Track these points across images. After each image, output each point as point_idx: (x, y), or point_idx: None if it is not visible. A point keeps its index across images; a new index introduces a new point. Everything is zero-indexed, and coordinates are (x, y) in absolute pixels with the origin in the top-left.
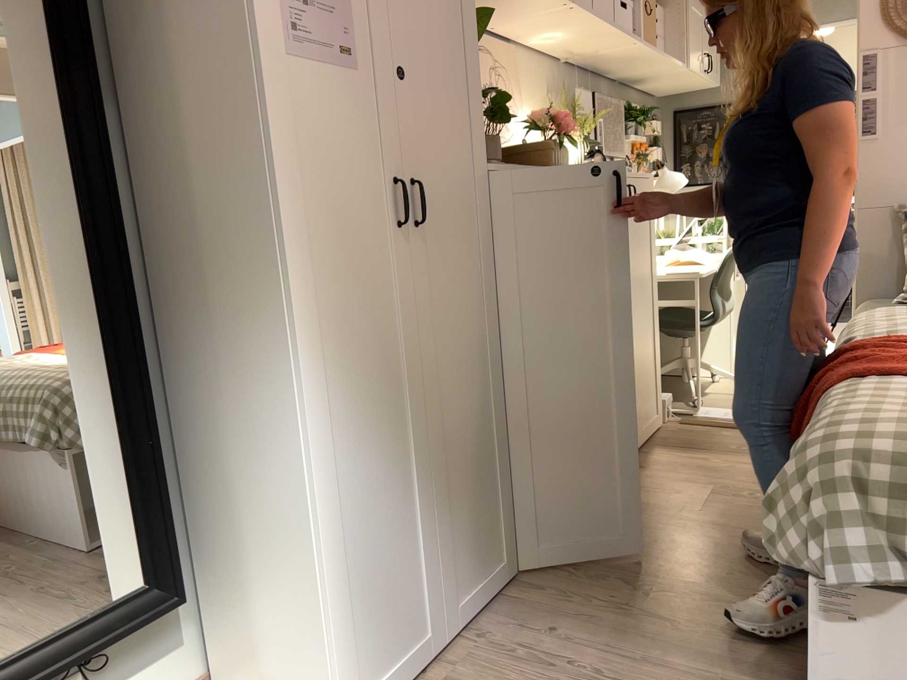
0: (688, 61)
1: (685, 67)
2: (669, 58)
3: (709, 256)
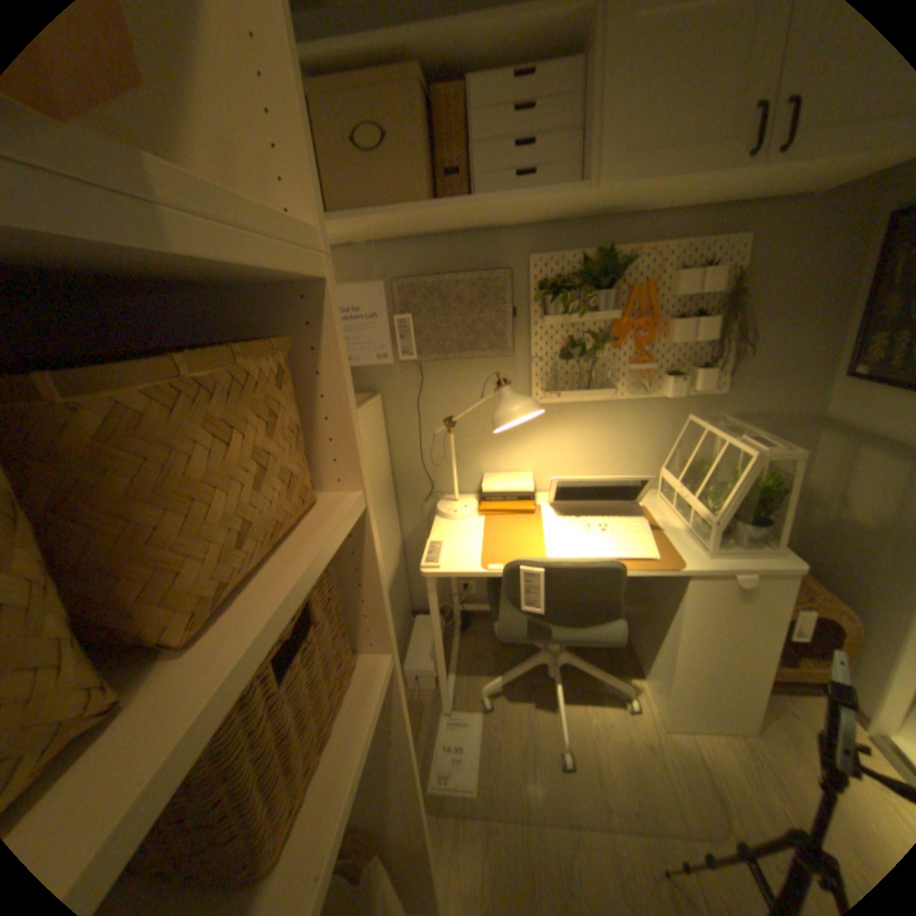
0: (602, 163)
1: (590, 180)
2: (468, 197)
3: (611, 541)
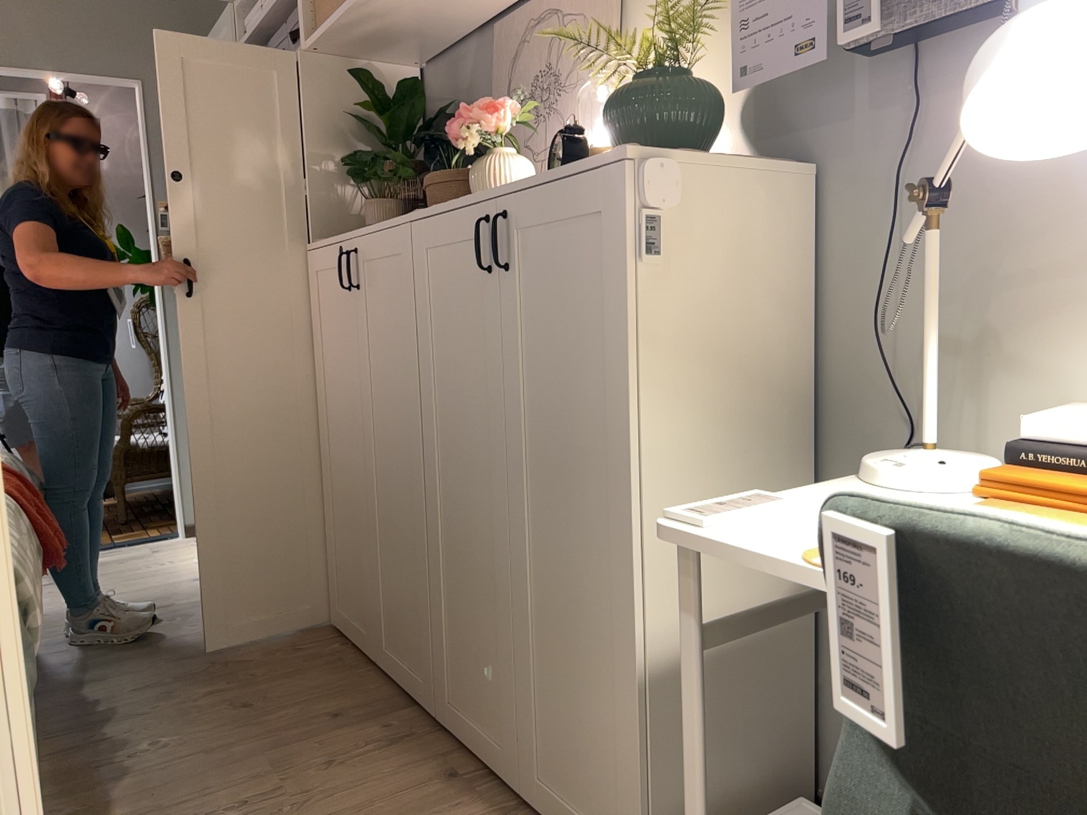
0: None
1: None
2: None
3: None
